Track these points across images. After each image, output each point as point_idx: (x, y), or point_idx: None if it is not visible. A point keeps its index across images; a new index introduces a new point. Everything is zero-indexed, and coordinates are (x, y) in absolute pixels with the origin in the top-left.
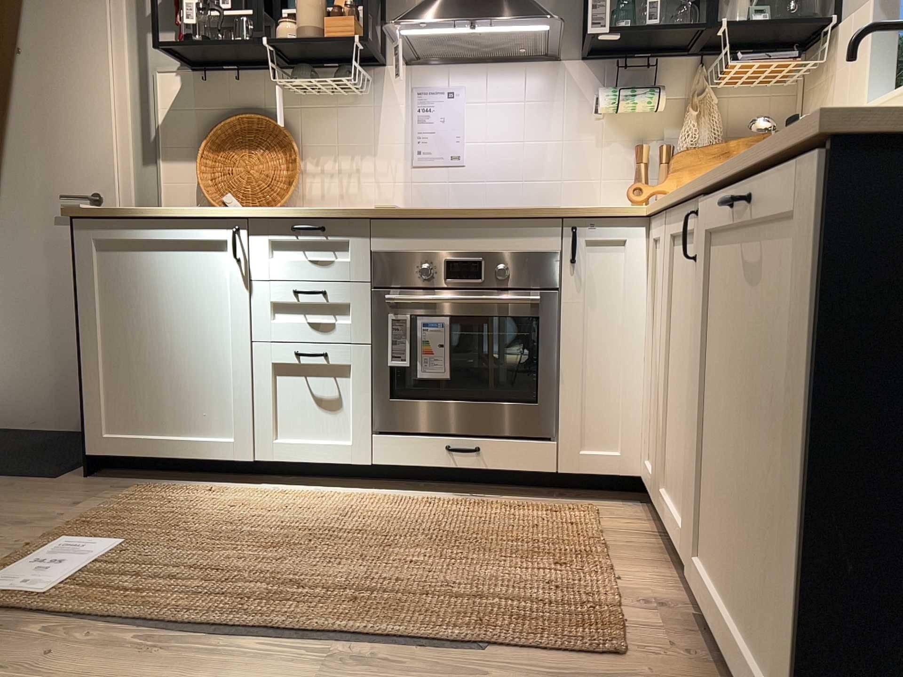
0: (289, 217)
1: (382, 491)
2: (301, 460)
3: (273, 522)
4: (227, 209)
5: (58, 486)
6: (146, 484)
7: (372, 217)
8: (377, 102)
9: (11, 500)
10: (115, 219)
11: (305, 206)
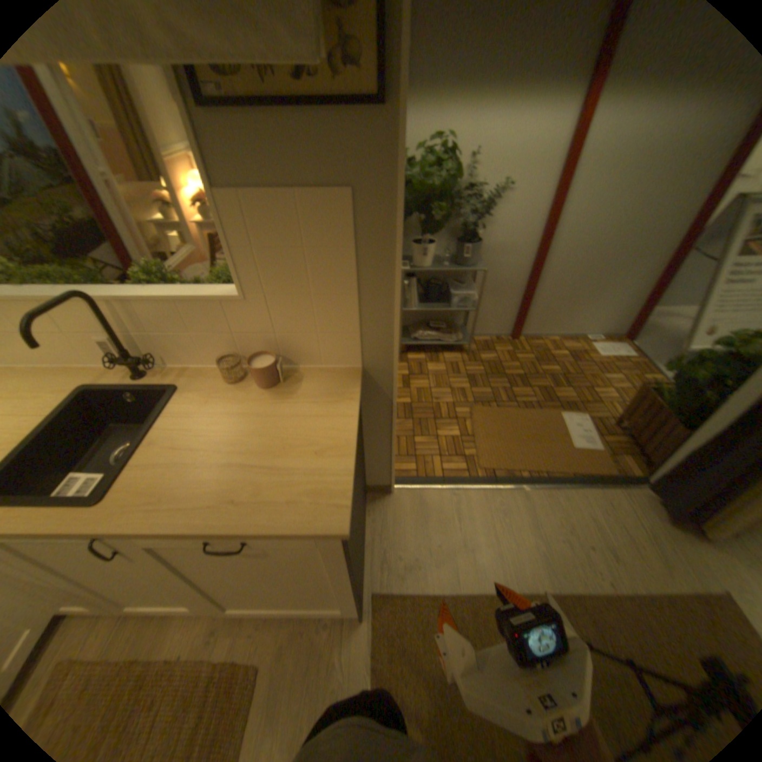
0: None
1: None
2: None
3: None
4: None
5: None
6: None
7: None
8: None
9: None
10: None
11: None
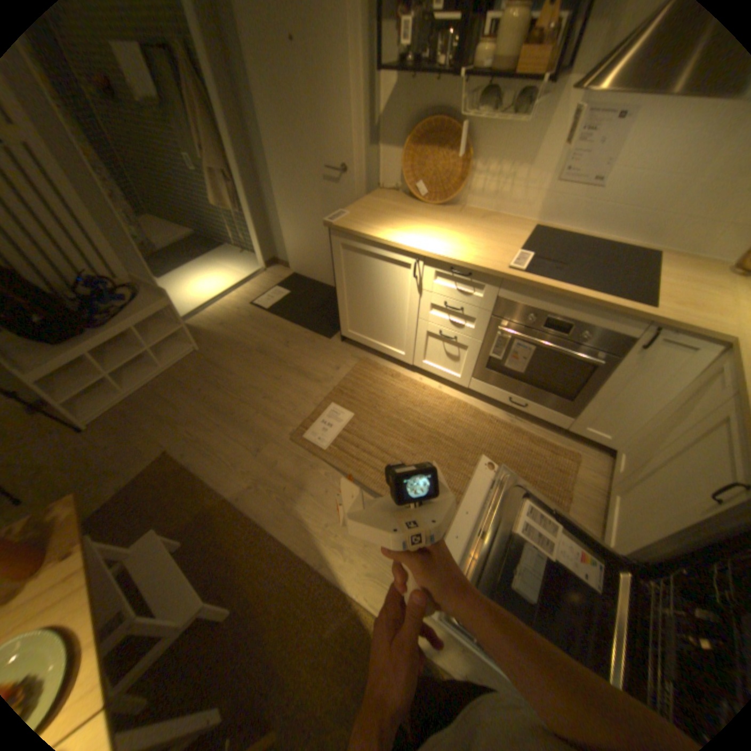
0: (449, 263)
1: (470, 396)
2: (433, 372)
3: (414, 415)
4: (413, 246)
5: (330, 348)
6: (365, 357)
7: (505, 278)
8: (550, 114)
9: (313, 356)
10: (350, 235)
11: (469, 195)
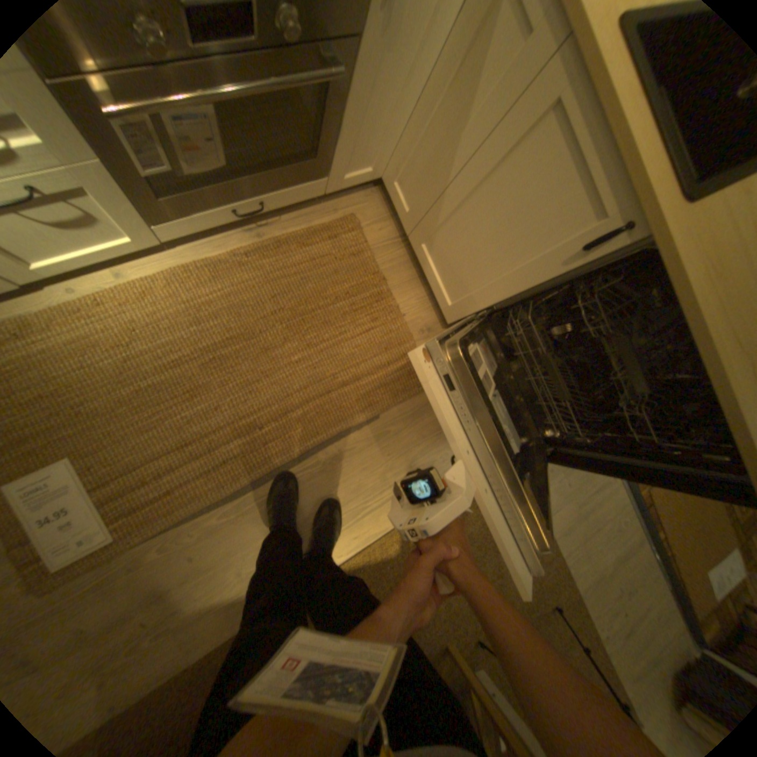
0: None
1: (174, 247)
2: (78, 266)
3: (146, 359)
4: None
5: None
6: None
7: None
8: None
9: None
10: None
11: None
